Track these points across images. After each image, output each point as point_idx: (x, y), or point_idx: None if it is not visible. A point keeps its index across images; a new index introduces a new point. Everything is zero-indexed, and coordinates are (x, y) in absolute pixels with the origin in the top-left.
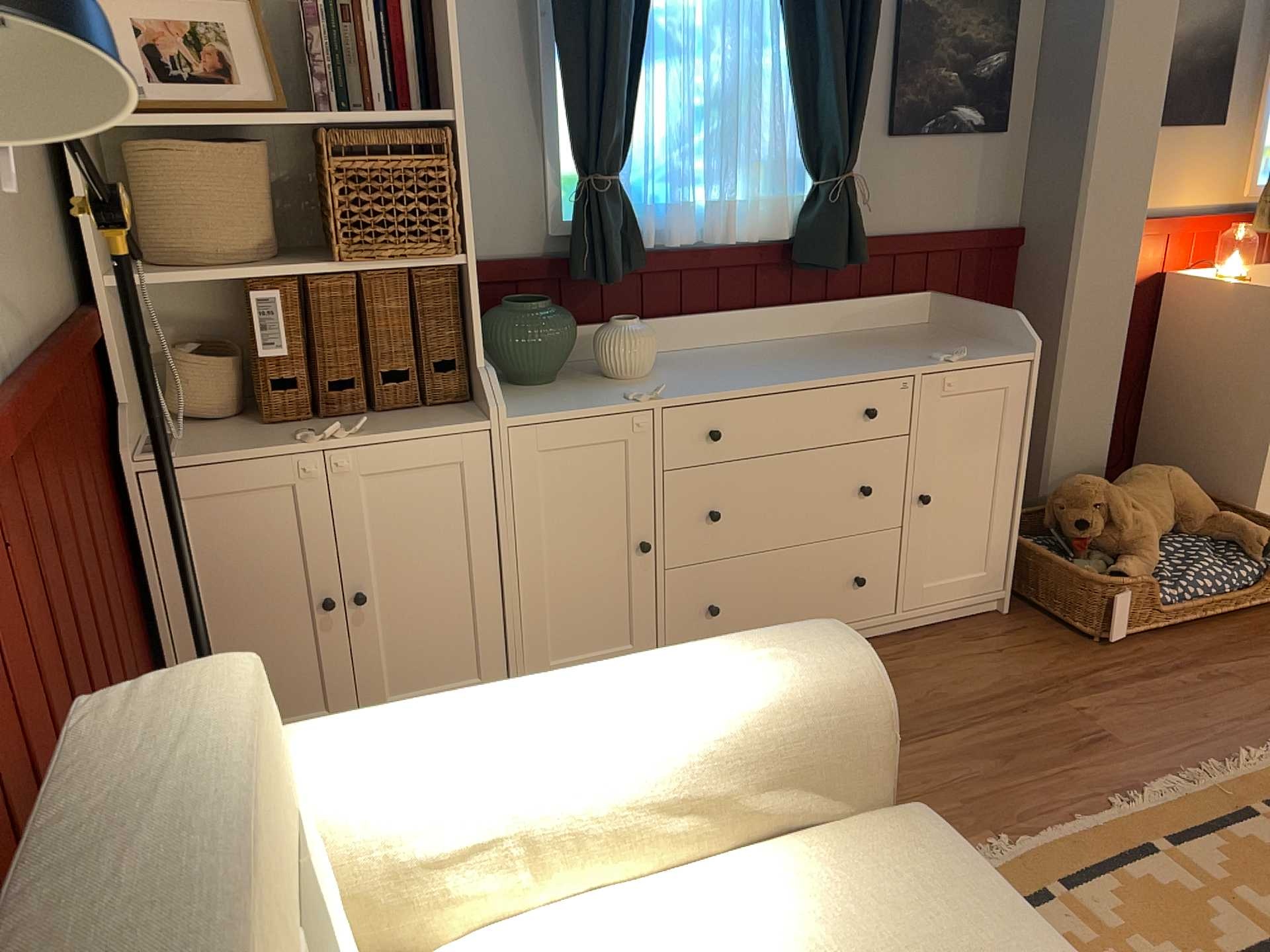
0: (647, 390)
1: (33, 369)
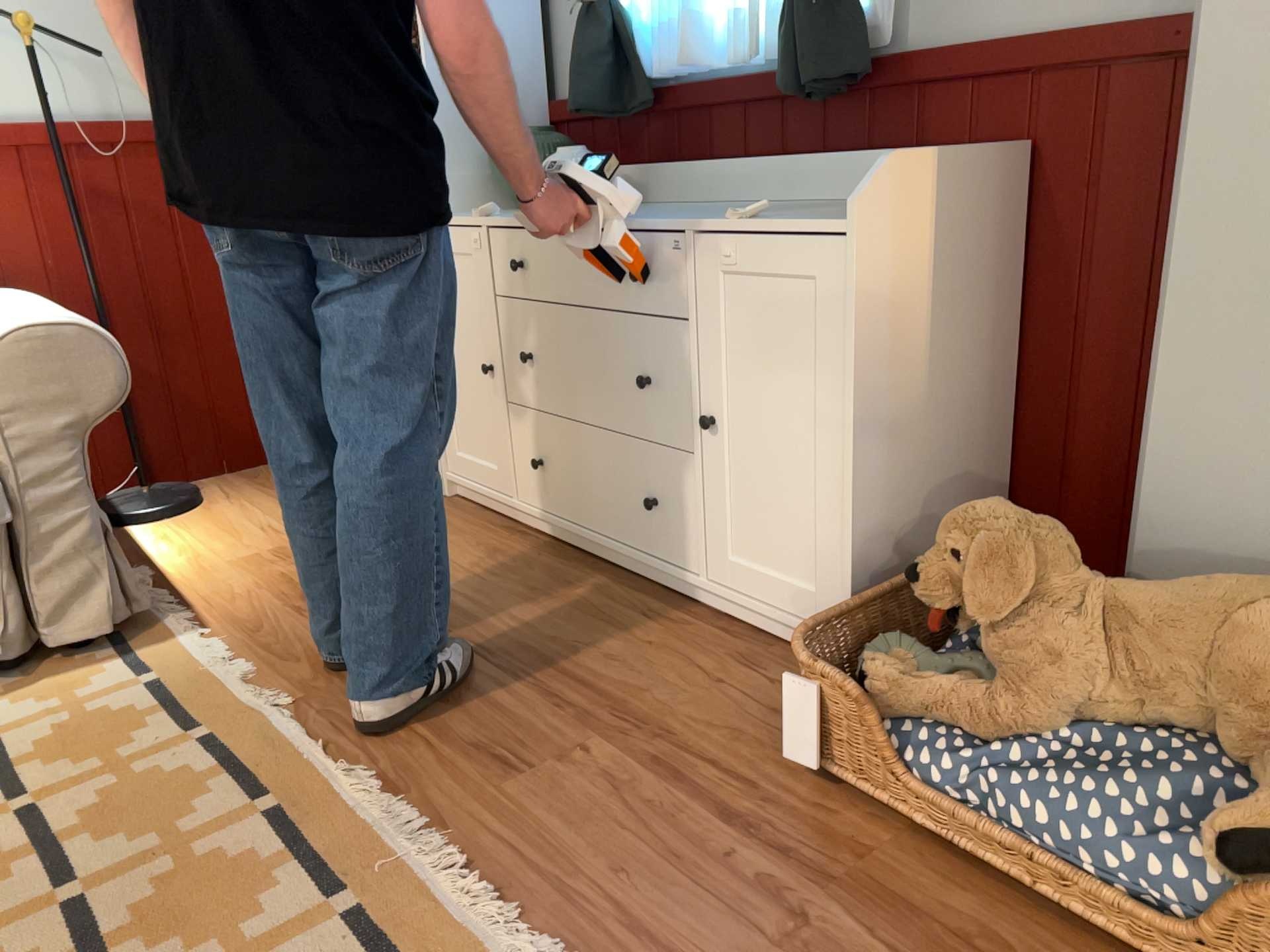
0: (491, 210)
1: (136, 127)
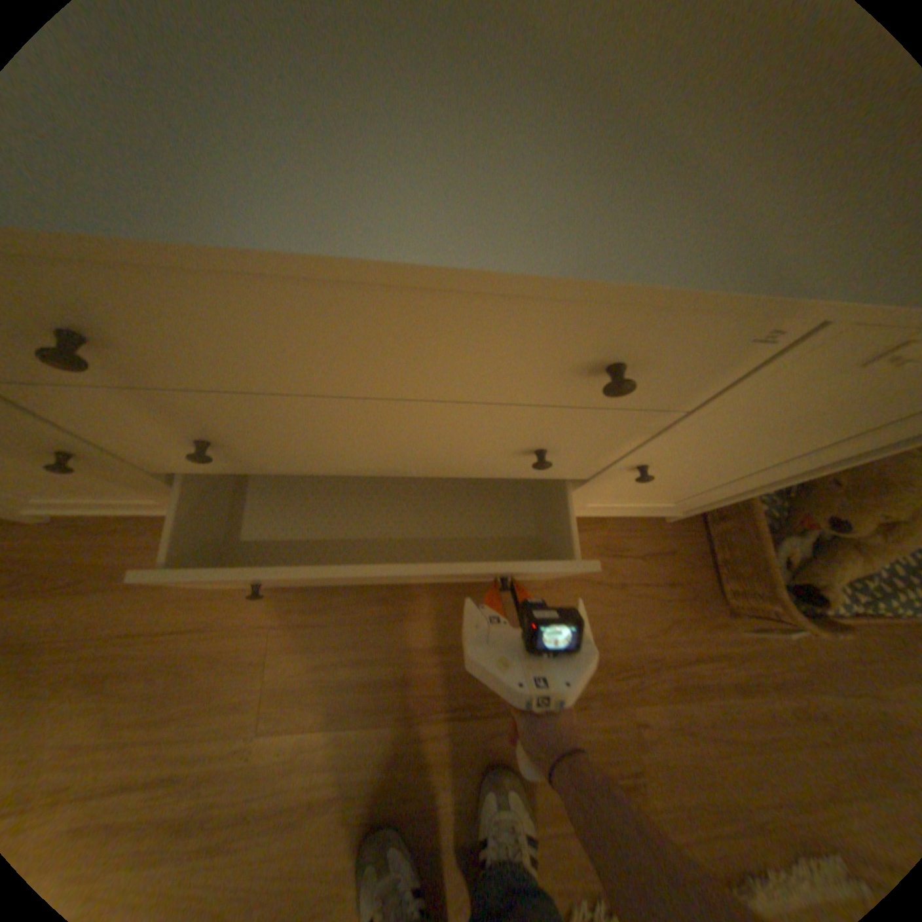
0: None
1: None
